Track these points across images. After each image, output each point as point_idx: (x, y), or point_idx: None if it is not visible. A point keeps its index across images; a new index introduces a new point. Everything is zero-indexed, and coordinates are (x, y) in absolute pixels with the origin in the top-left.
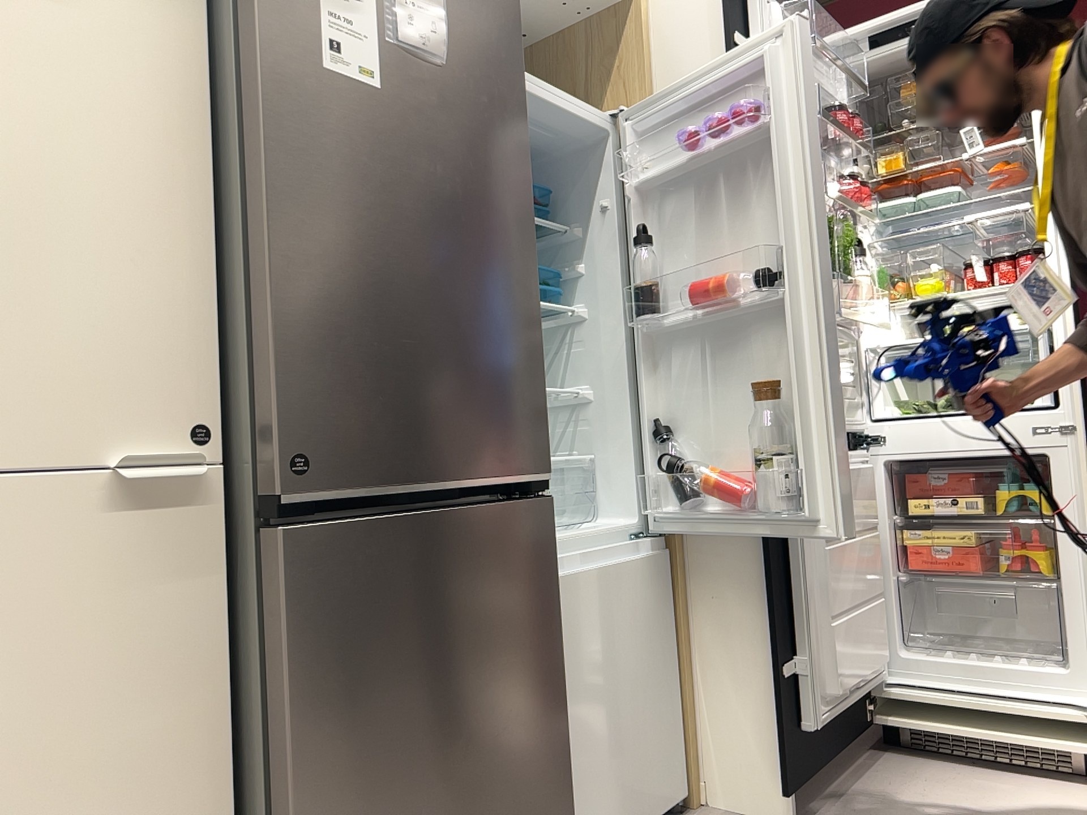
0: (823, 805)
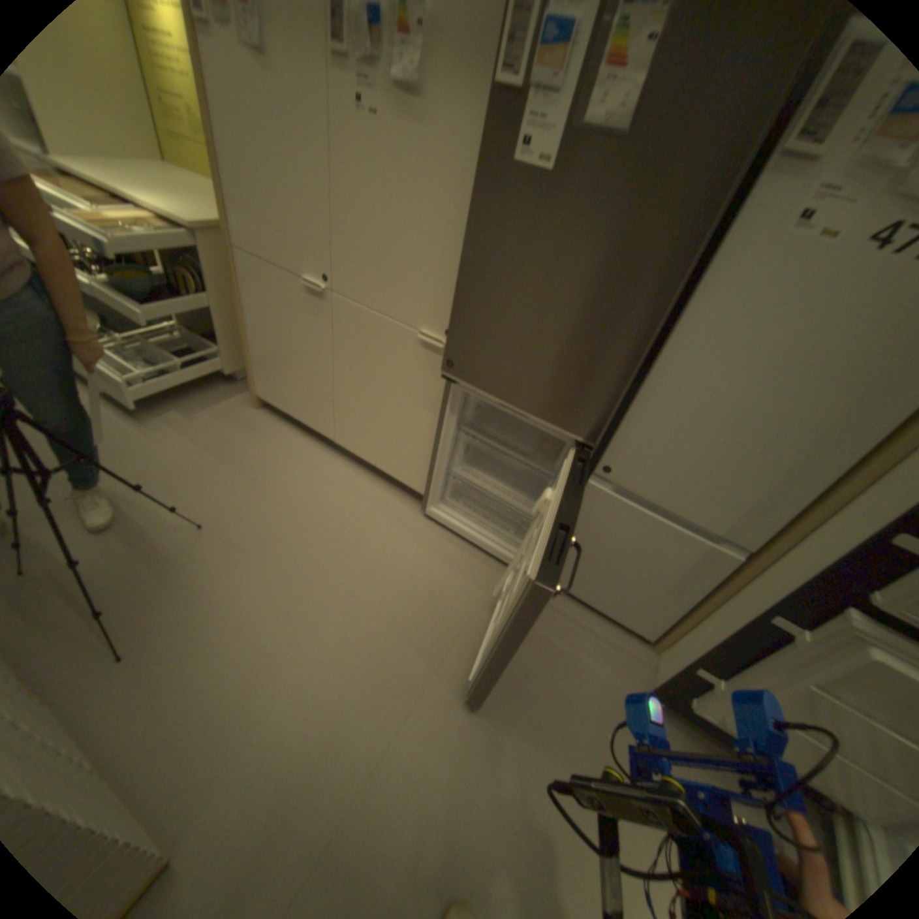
0: (689, 737)
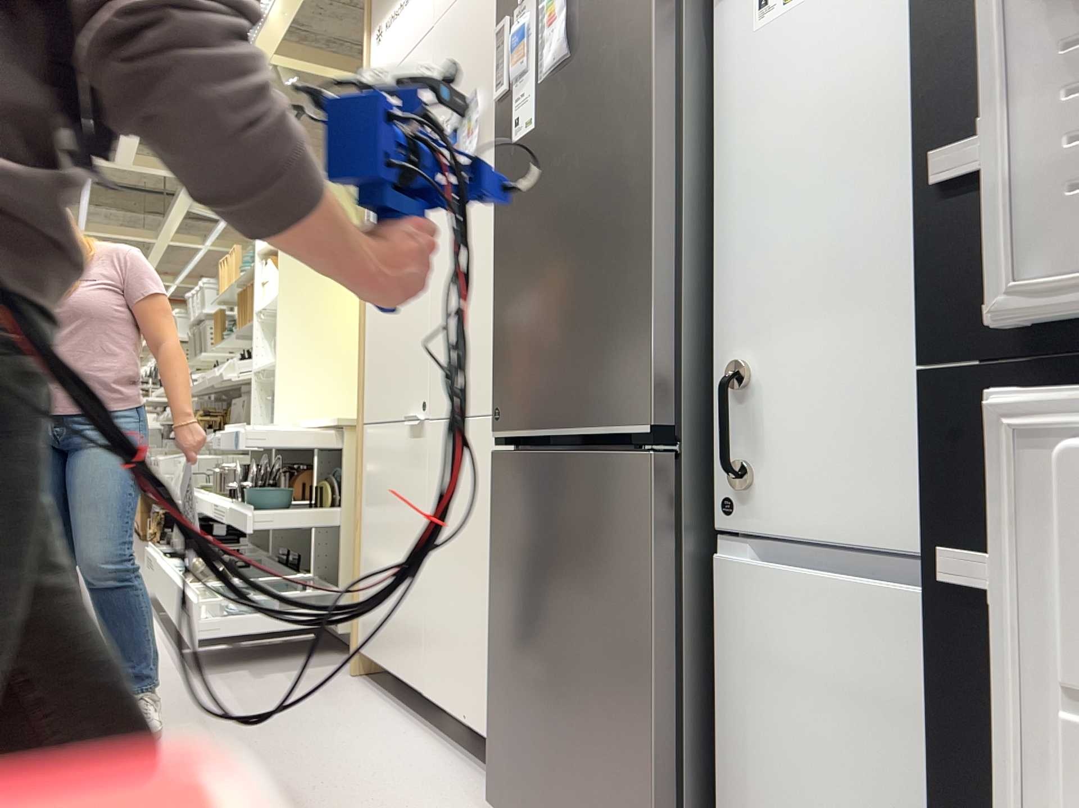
0: None
